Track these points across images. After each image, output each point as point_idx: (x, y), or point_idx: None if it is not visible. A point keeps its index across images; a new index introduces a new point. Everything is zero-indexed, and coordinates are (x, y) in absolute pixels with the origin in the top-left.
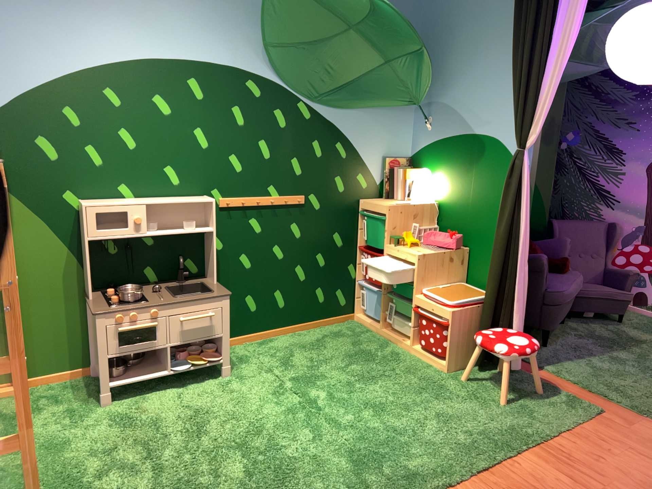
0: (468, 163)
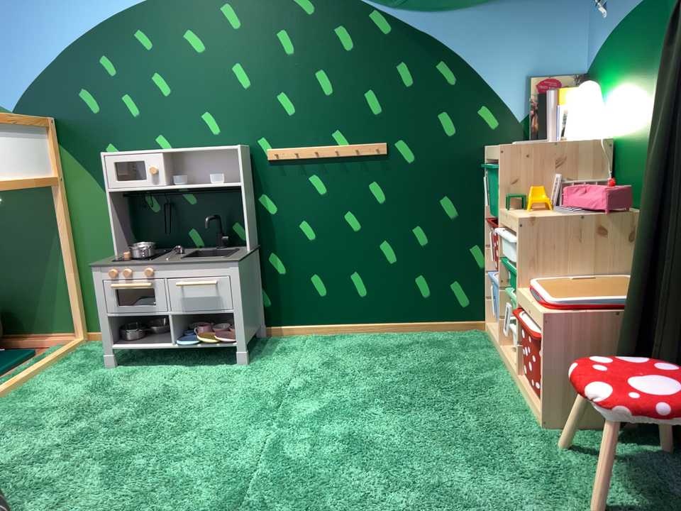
0: (653, 44)
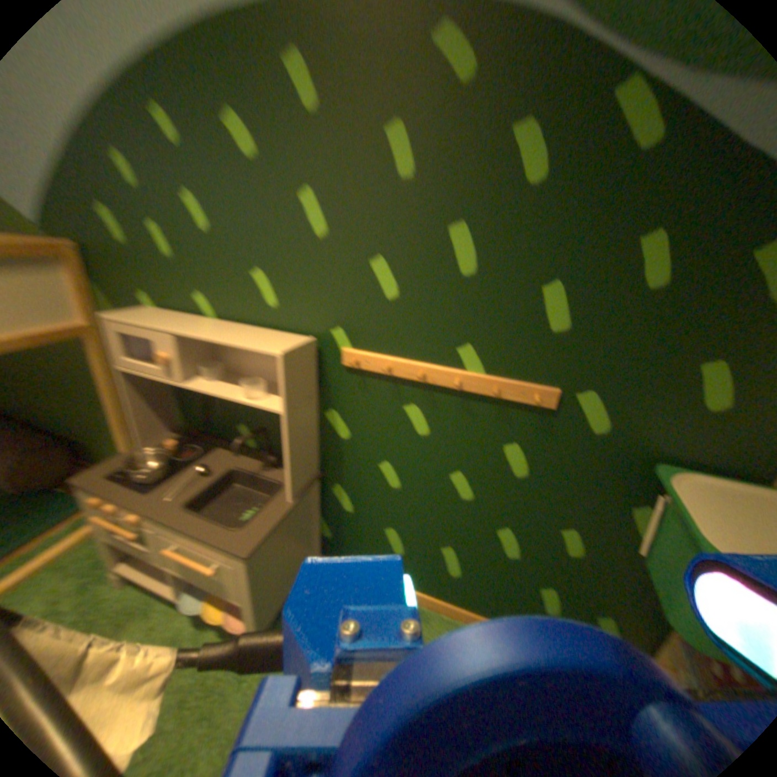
0: None
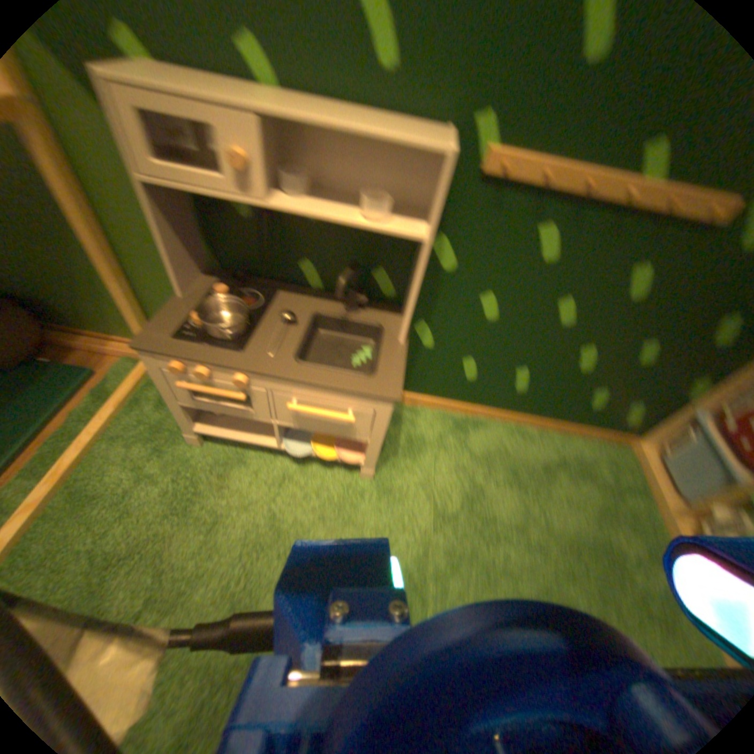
0: None
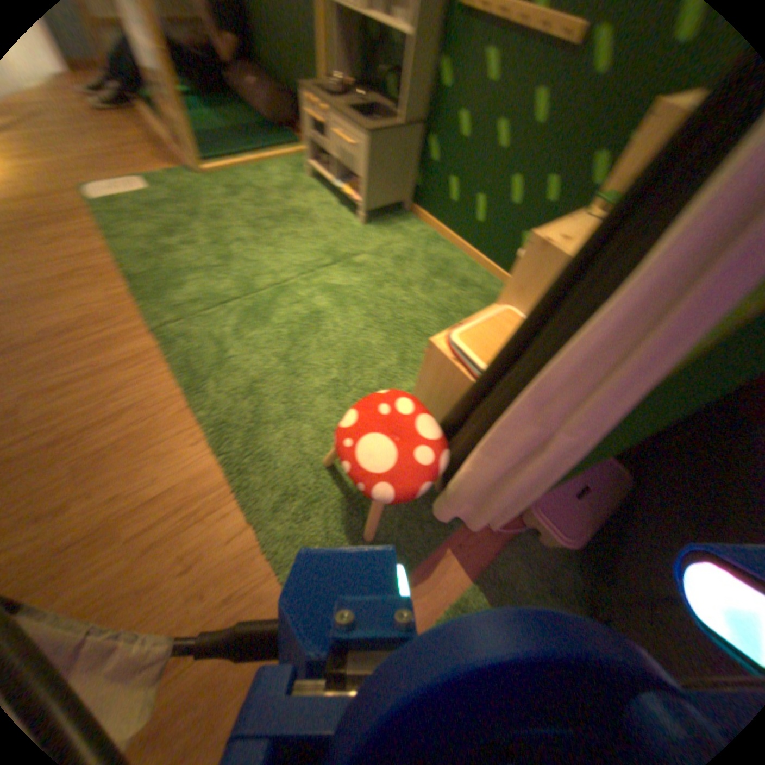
0: None
